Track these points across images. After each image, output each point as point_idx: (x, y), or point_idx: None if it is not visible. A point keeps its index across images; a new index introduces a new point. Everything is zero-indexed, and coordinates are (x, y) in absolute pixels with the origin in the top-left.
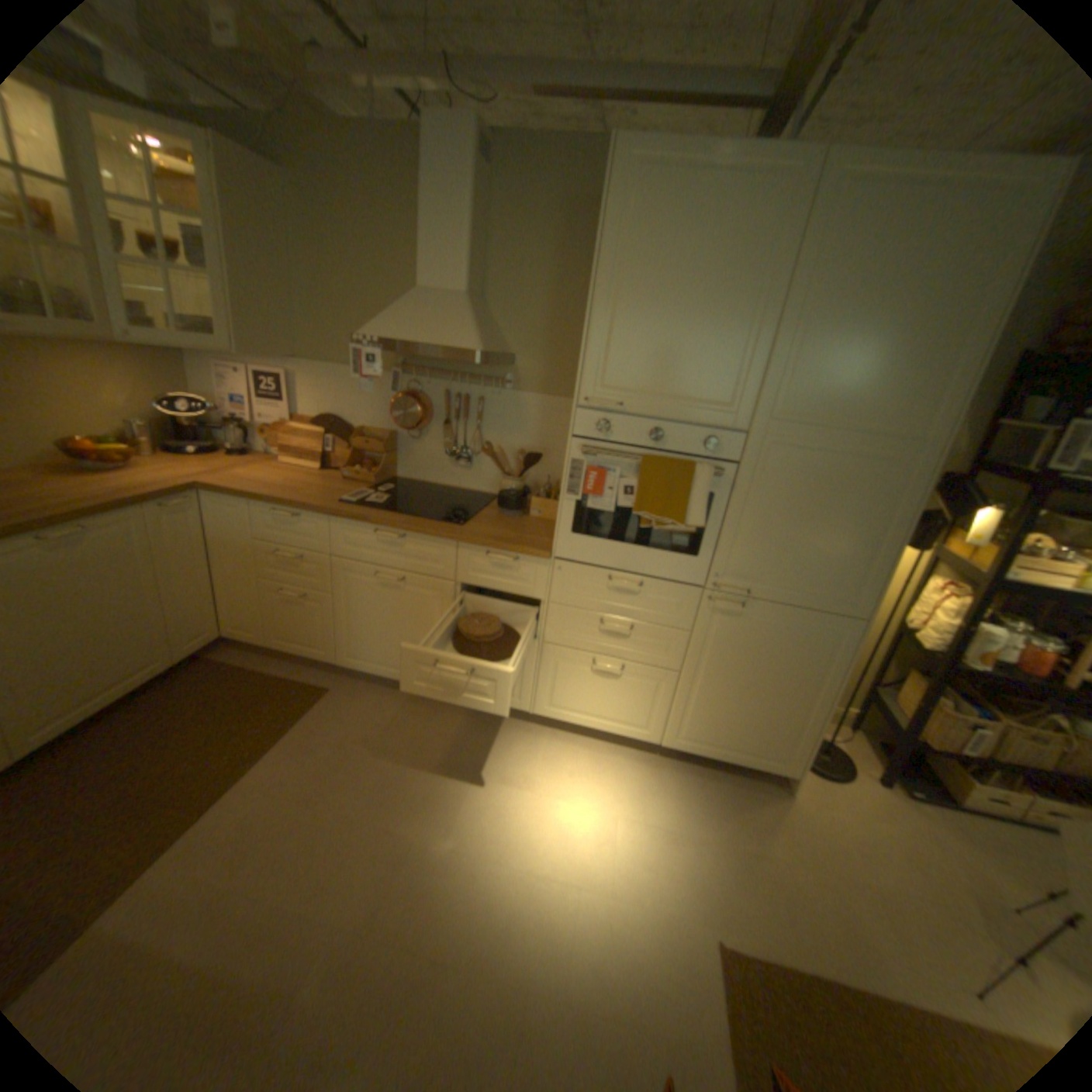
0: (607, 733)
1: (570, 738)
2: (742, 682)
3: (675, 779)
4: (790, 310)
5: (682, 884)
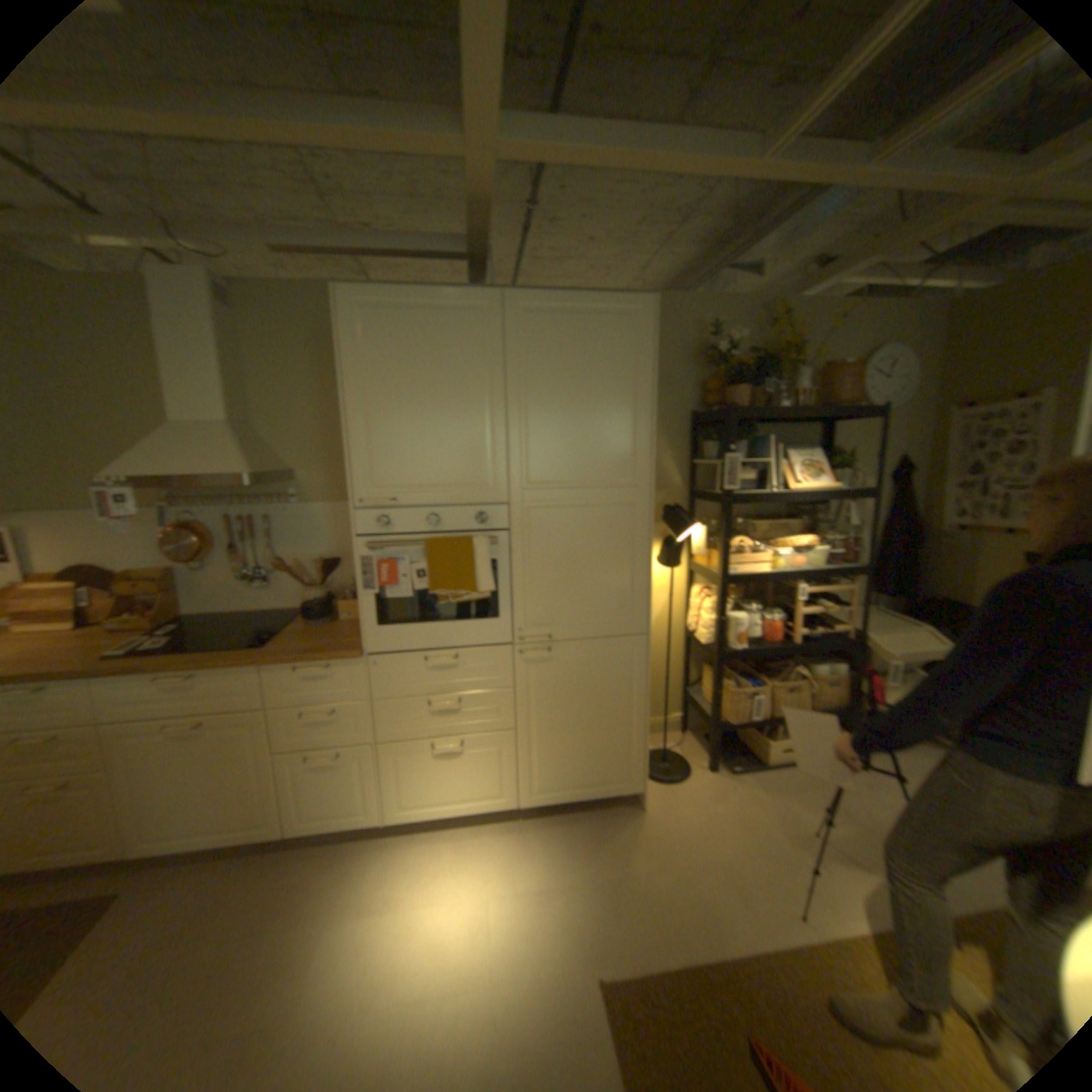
0: (464, 816)
1: (429, 836)
2: (568, 718)
3: (538, 836)
4: (509, 405)
5: (557, 938)
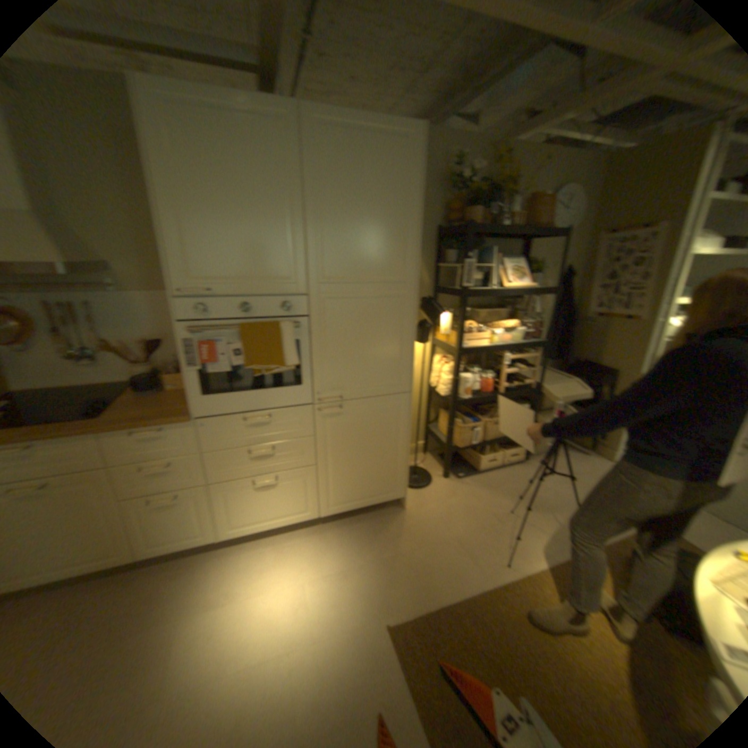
0: (279, 527)
1: (253, 544)
2: (354, 454)
3: (333, 534)
4: (306, 210)
5: (354, 602)
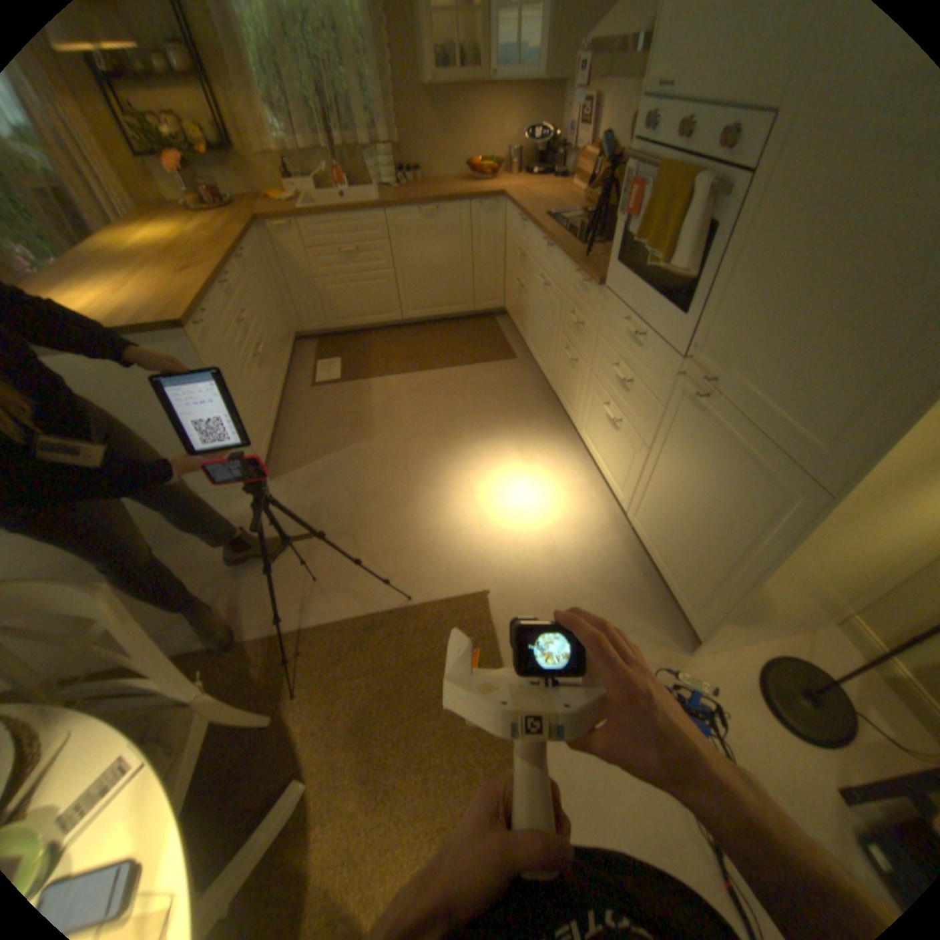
0: (603, 478)
1: (590, 469)
2: (683, 493)
3: (614, 545)
4: None
5: (516, 564)
